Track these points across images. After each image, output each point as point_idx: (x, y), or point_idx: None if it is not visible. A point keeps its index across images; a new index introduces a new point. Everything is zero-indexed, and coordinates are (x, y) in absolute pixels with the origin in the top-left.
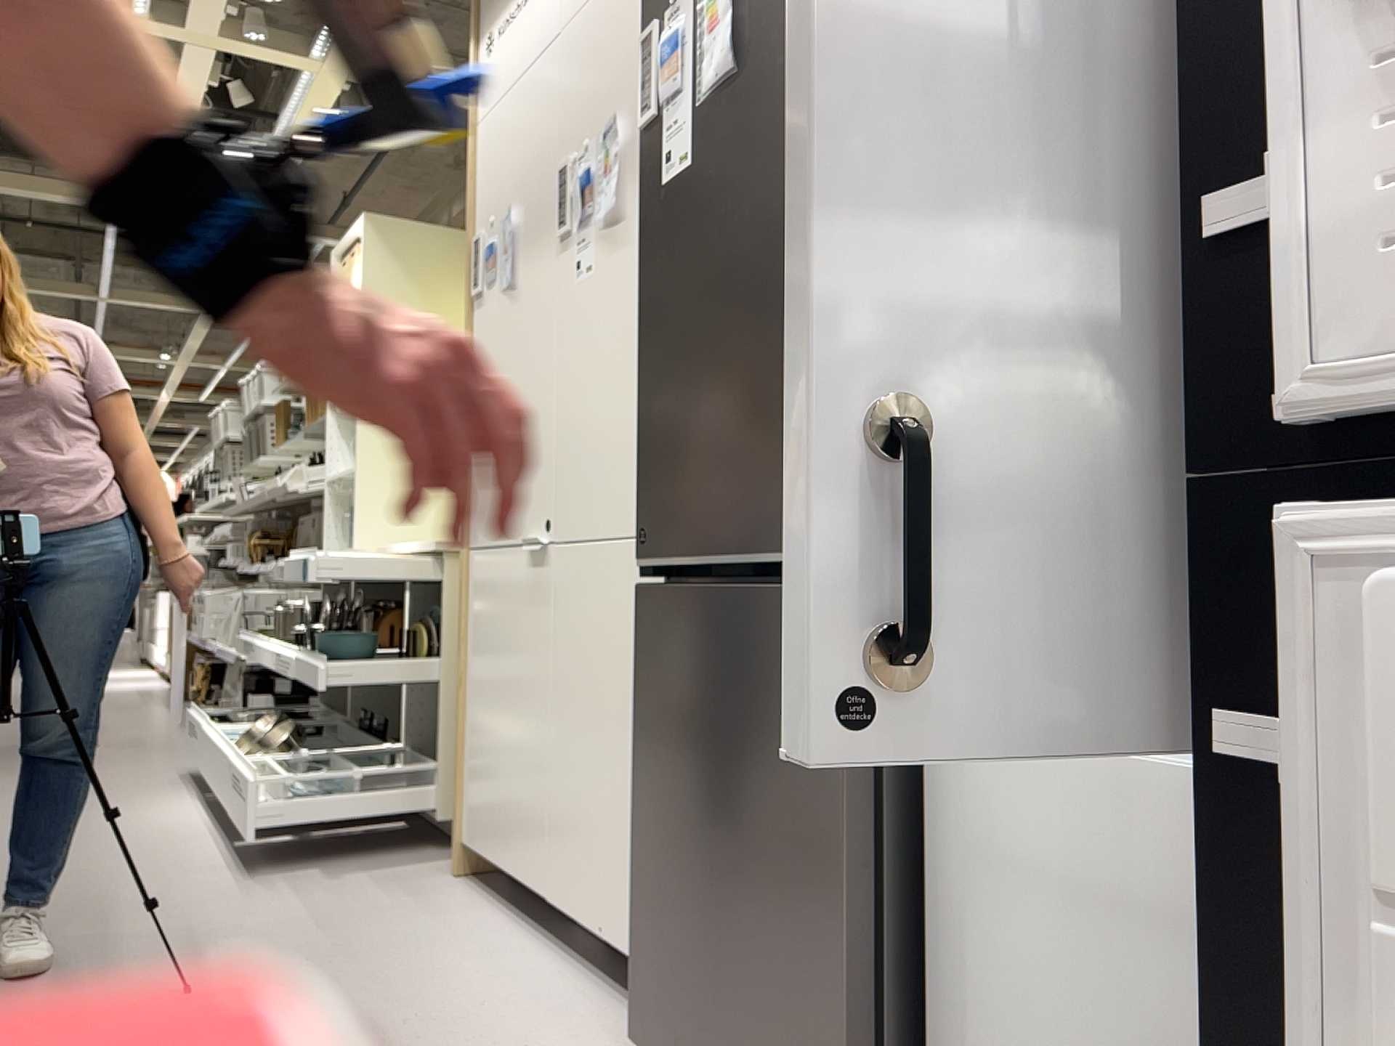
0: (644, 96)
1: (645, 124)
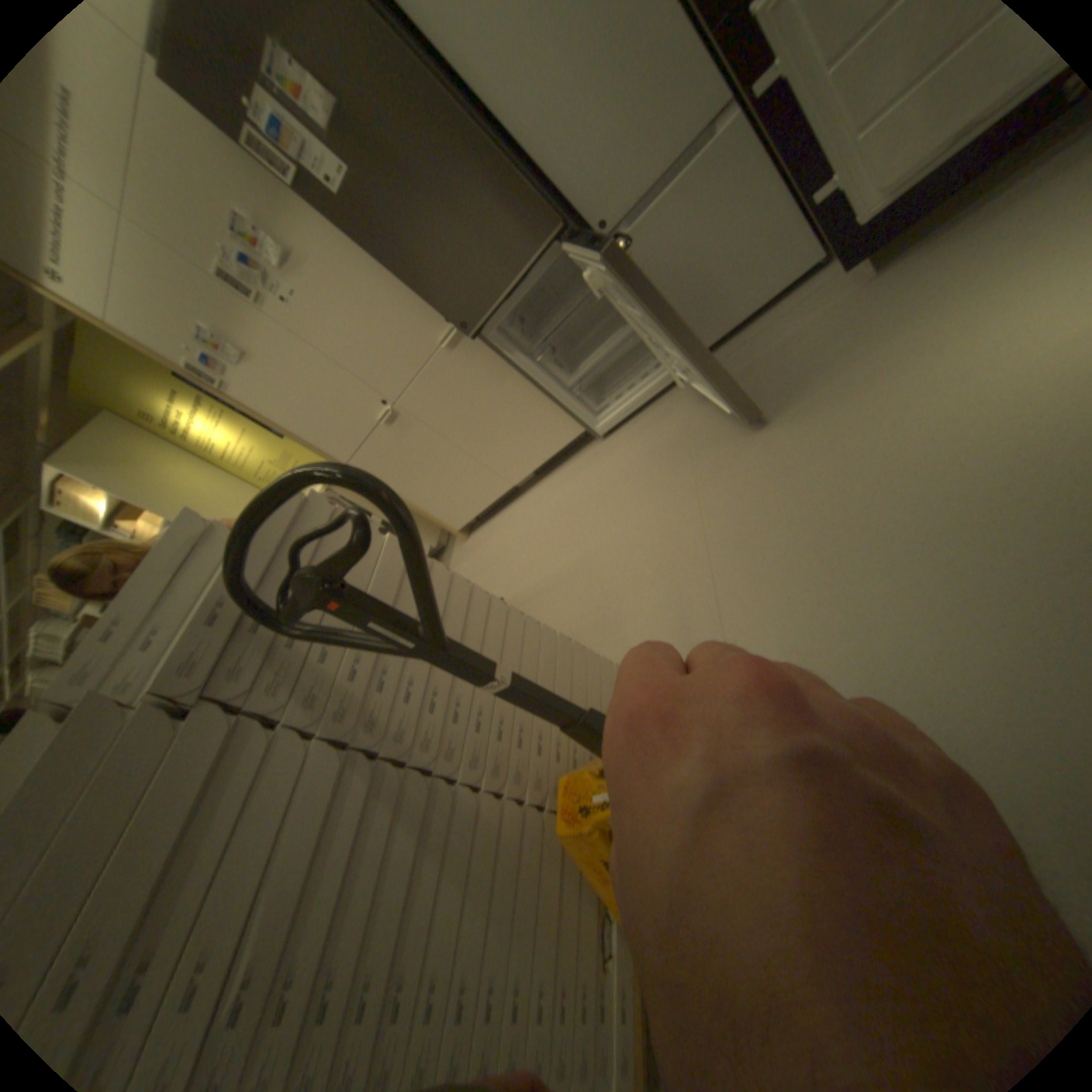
0: (277, 168)
1: (292, 181)
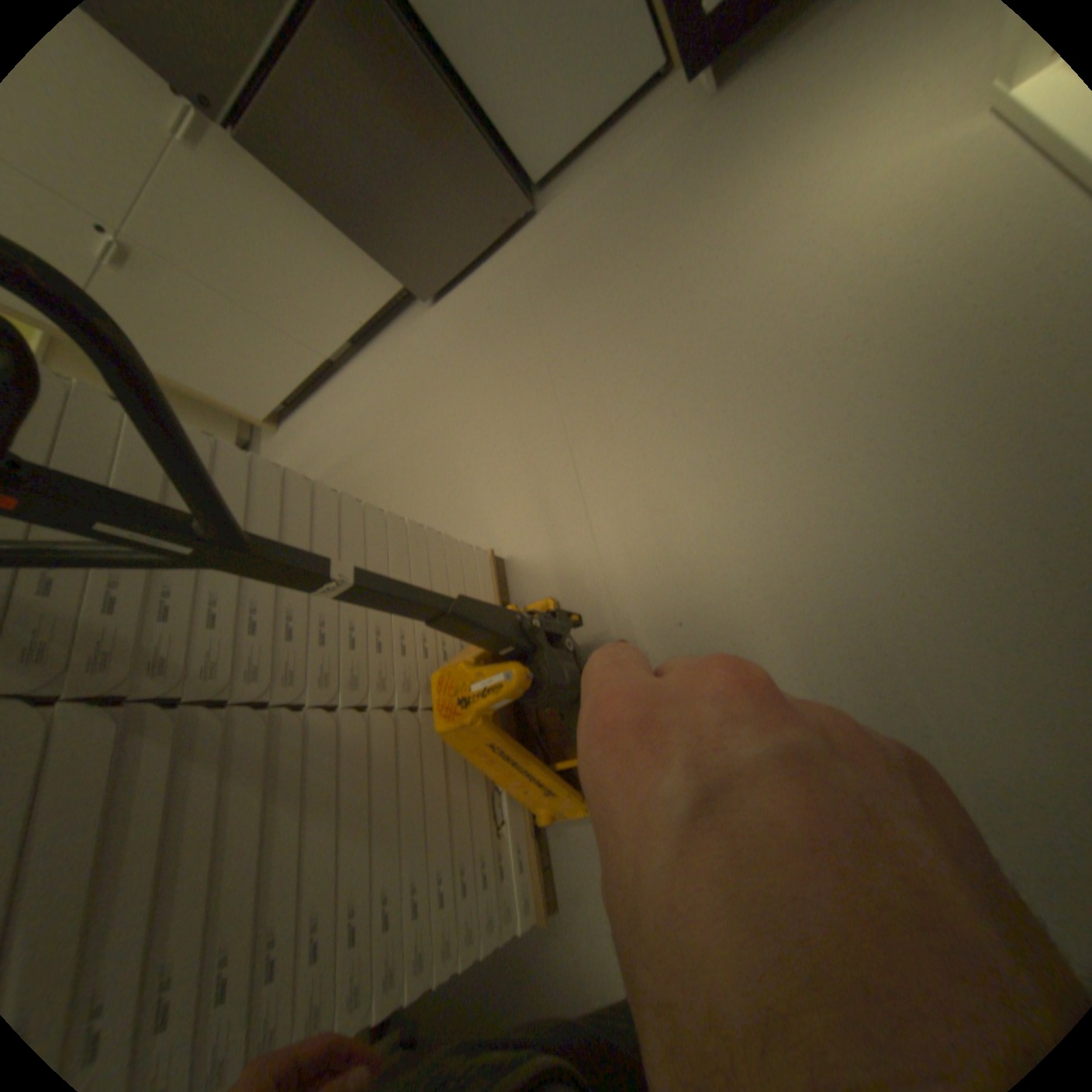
0: None
1: None
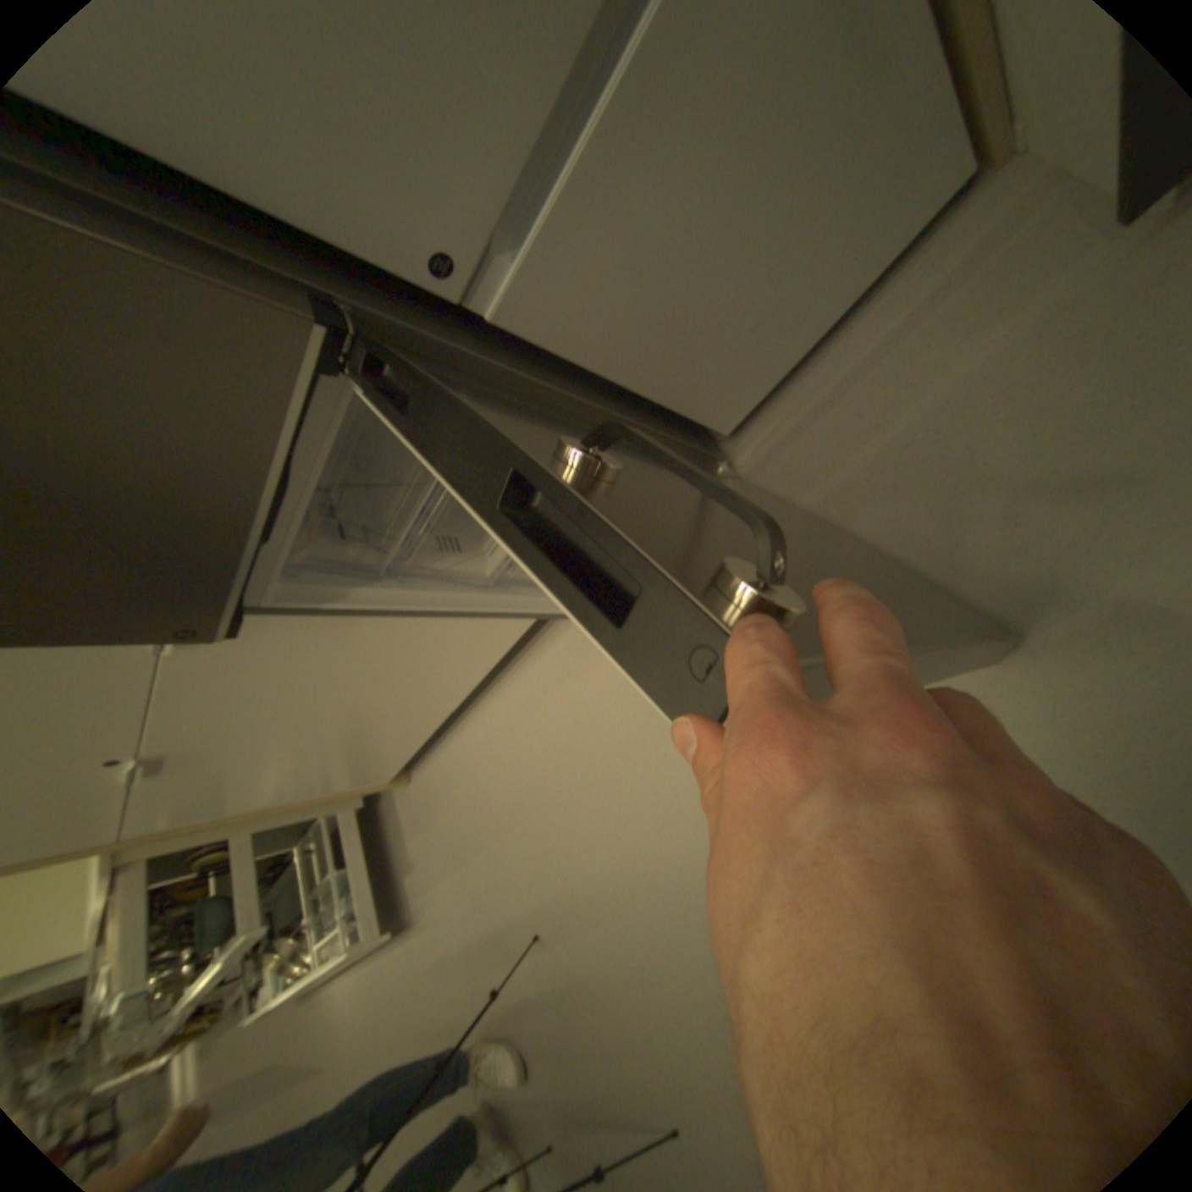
0: None
1: None
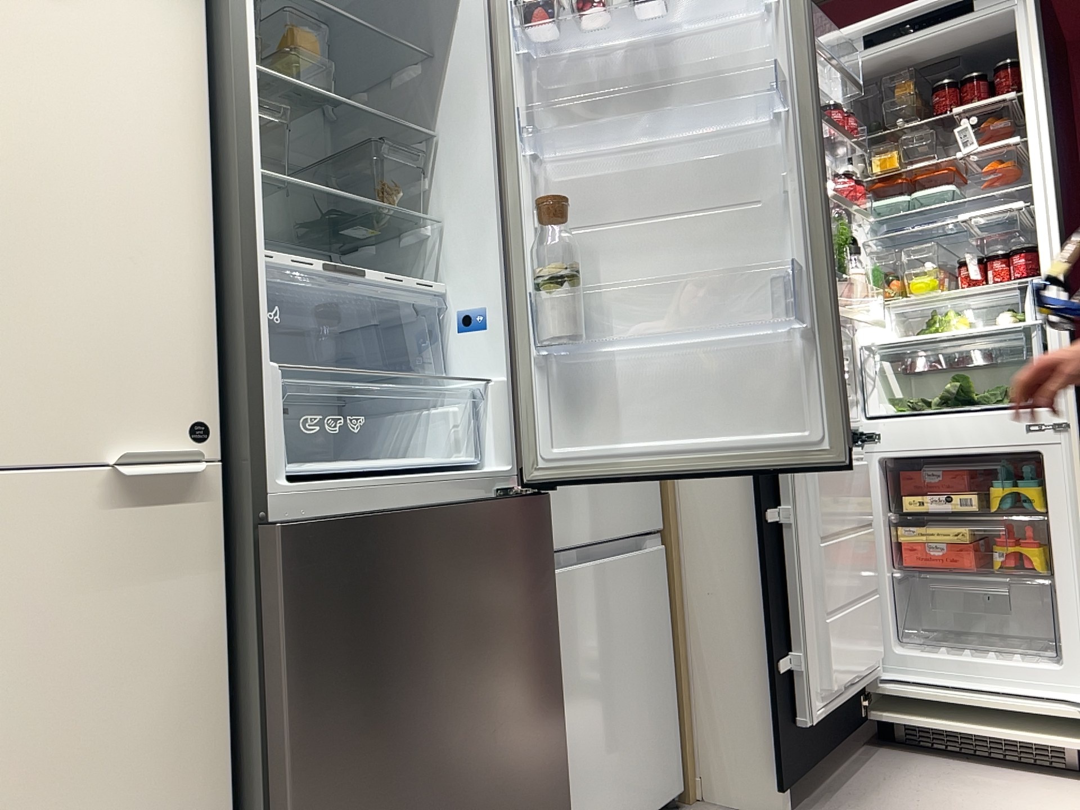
0: None
1: None
